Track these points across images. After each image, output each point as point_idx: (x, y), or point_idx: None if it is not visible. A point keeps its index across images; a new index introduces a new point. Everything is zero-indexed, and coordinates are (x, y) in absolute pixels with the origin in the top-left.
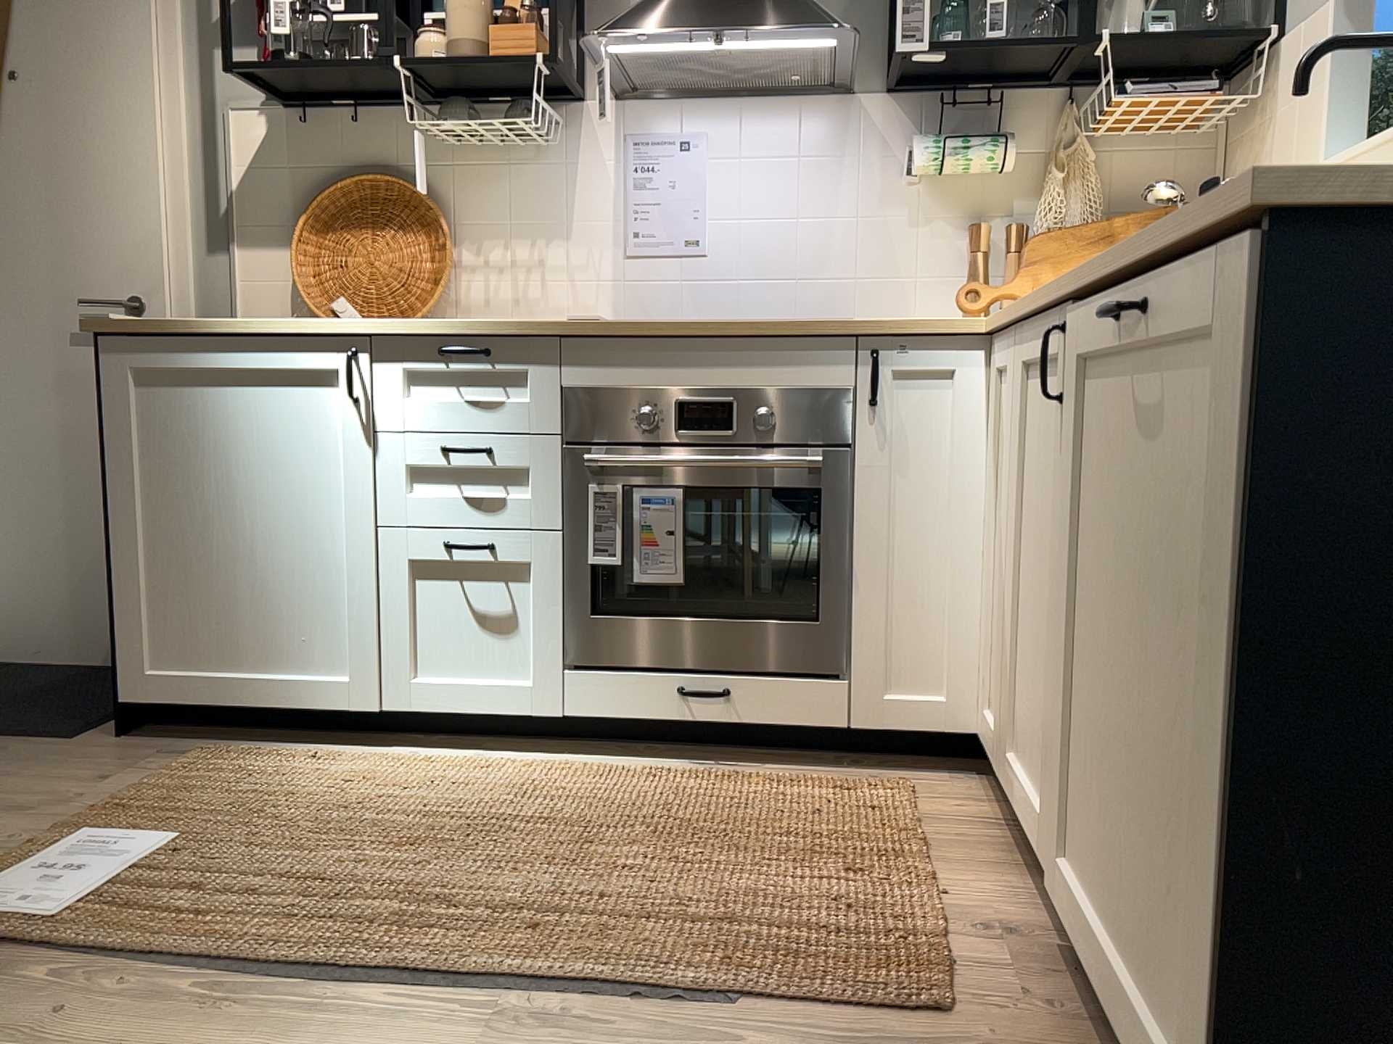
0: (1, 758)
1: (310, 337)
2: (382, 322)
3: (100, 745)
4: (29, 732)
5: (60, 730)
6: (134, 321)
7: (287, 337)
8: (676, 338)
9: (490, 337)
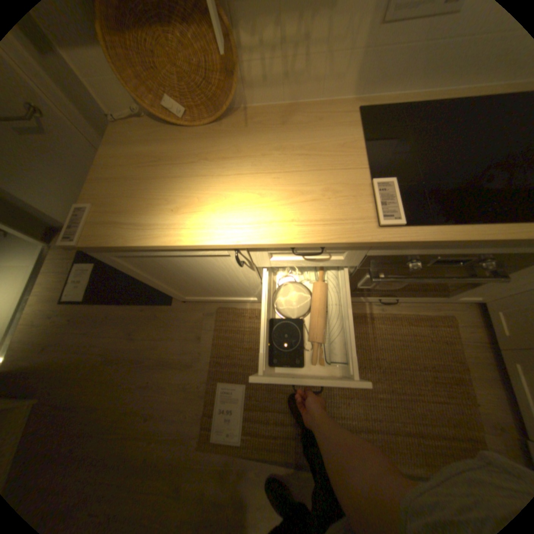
0: (157, 323)
1: (207, 246)
2: (253, 243)
3: (181, 308)
4: (154, 301)
5: (163, 299)
6: (92, 245)
7: (192, 246)
8: (460, 241)
9: (327, 243)
